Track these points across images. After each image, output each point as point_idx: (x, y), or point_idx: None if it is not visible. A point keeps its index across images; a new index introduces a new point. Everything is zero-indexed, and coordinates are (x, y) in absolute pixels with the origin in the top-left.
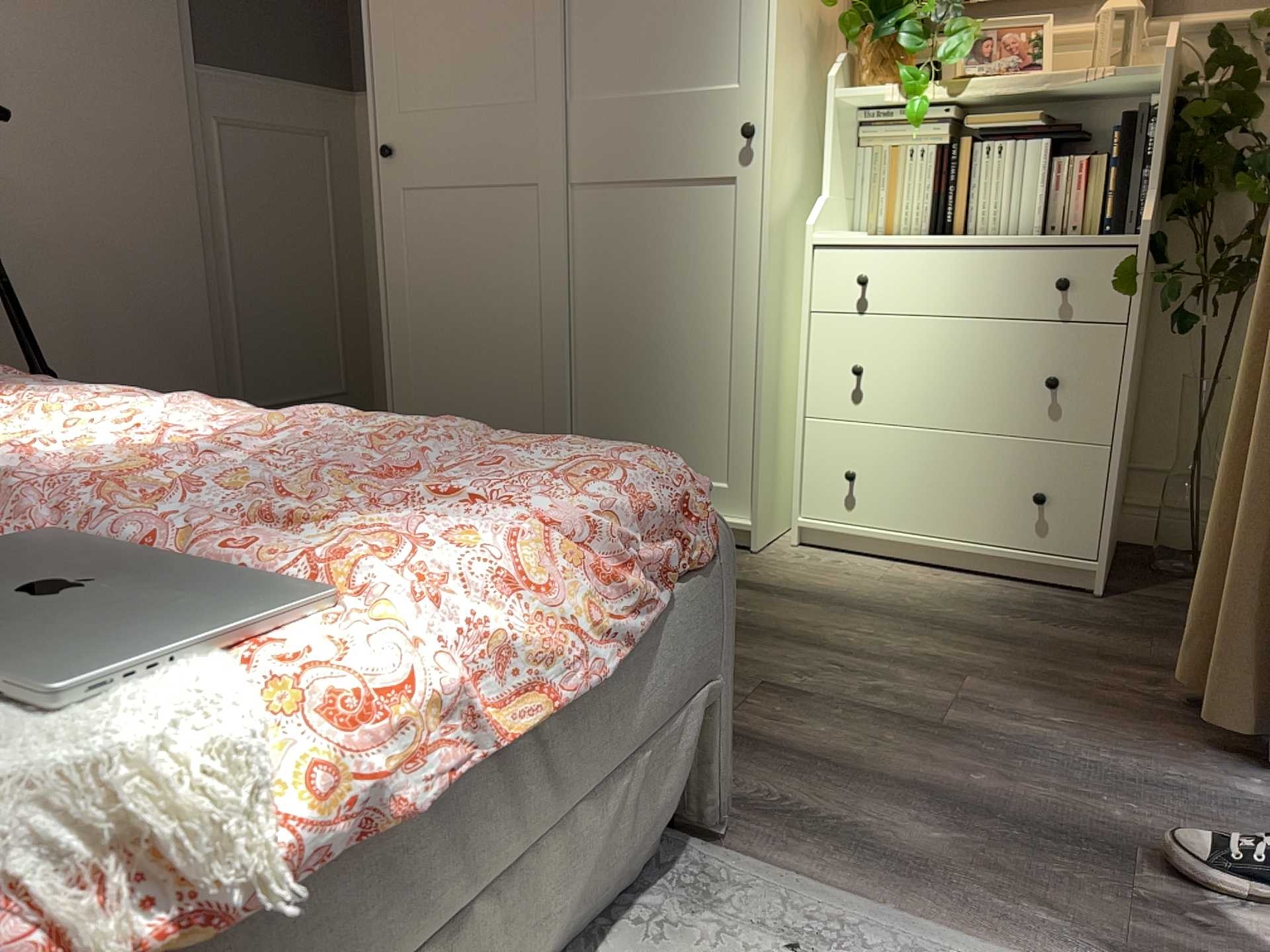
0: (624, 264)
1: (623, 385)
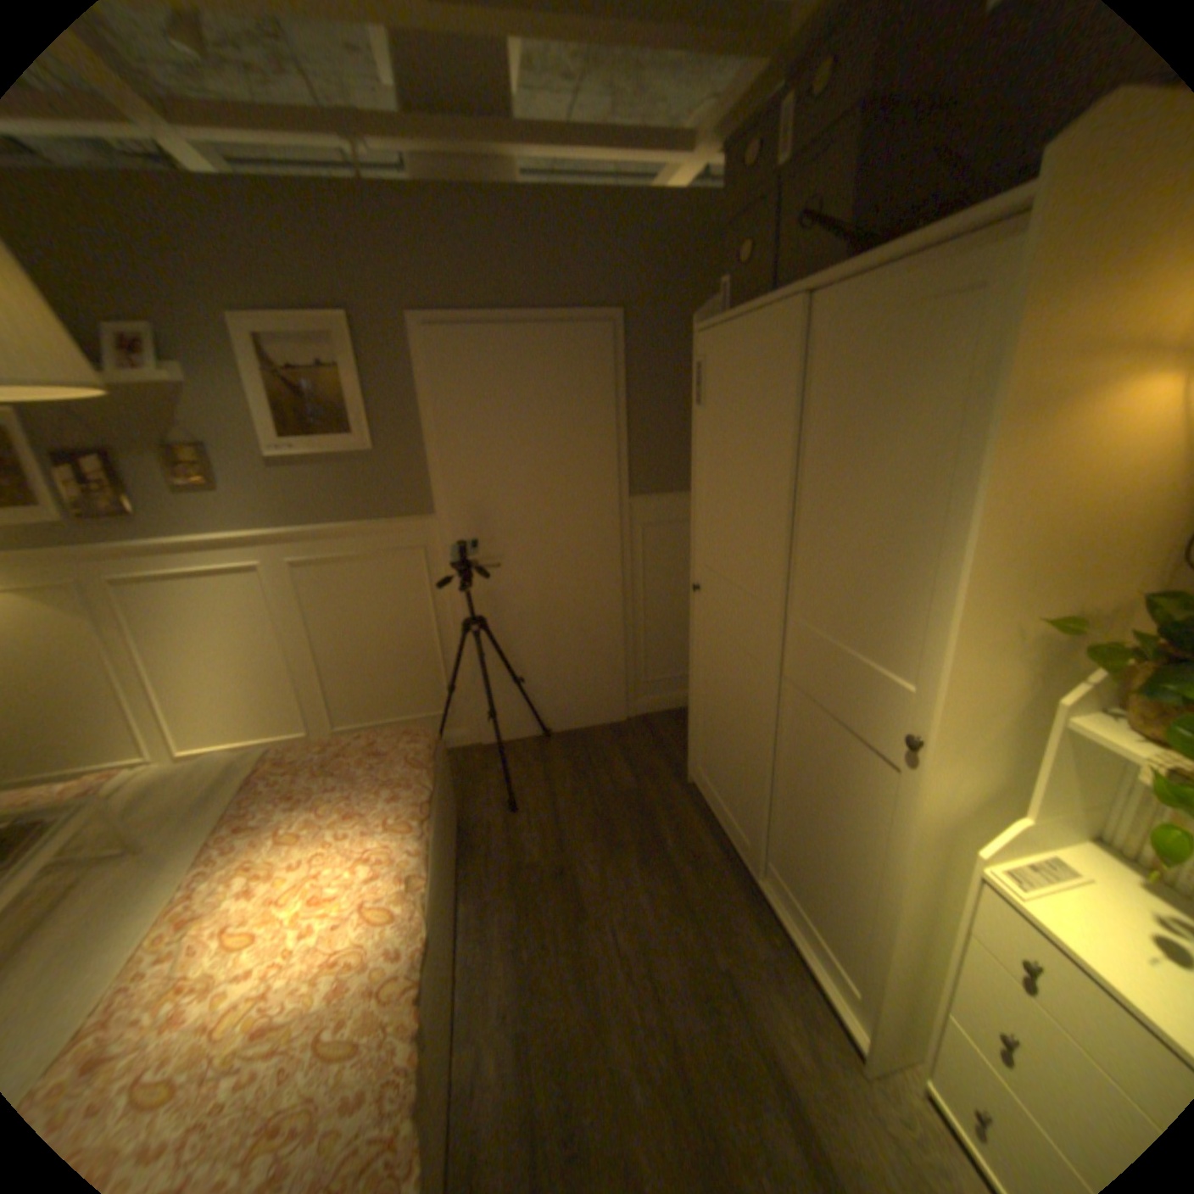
0: (810, 762)
1: (801, 844)
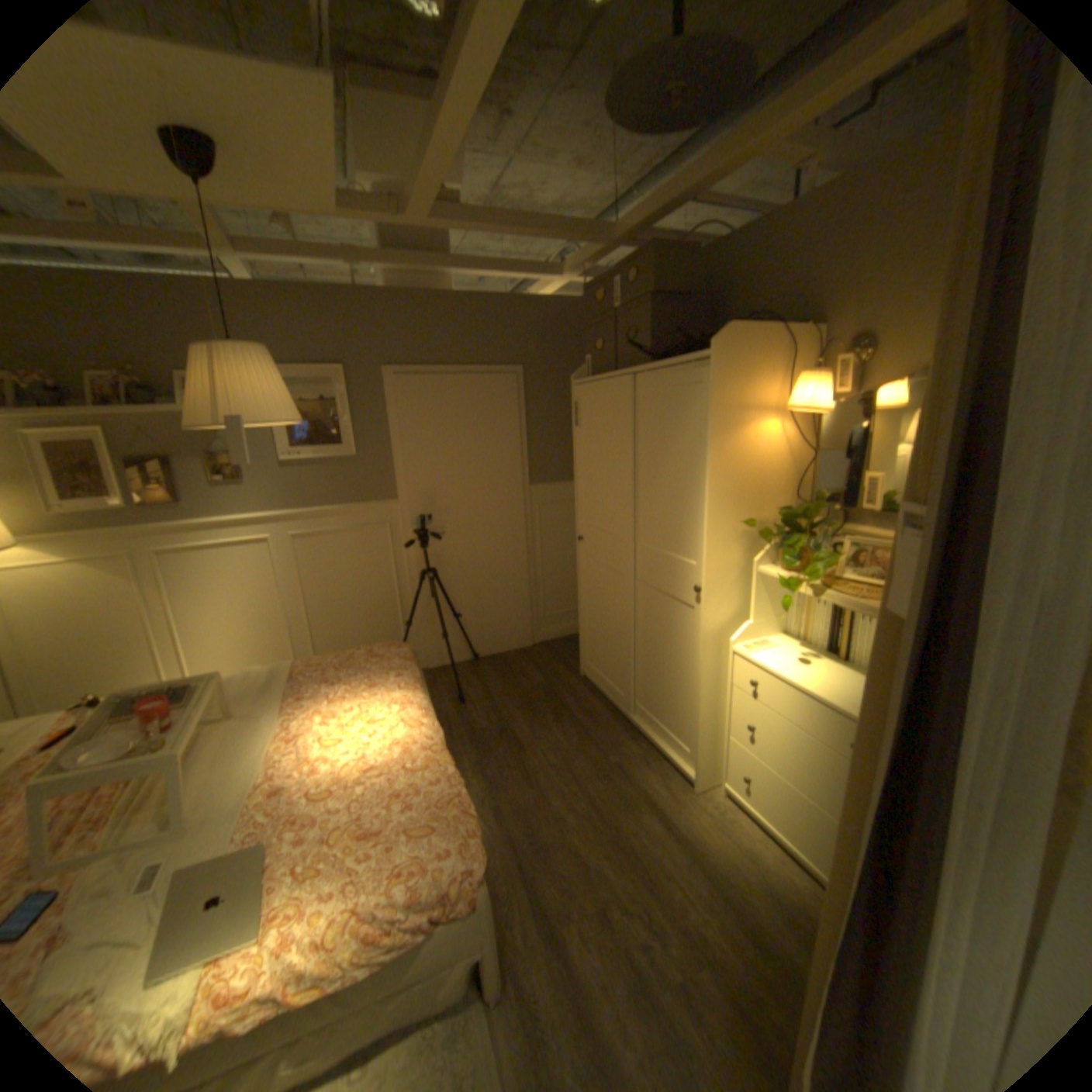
0: (654, 626)
1: (653, 680)
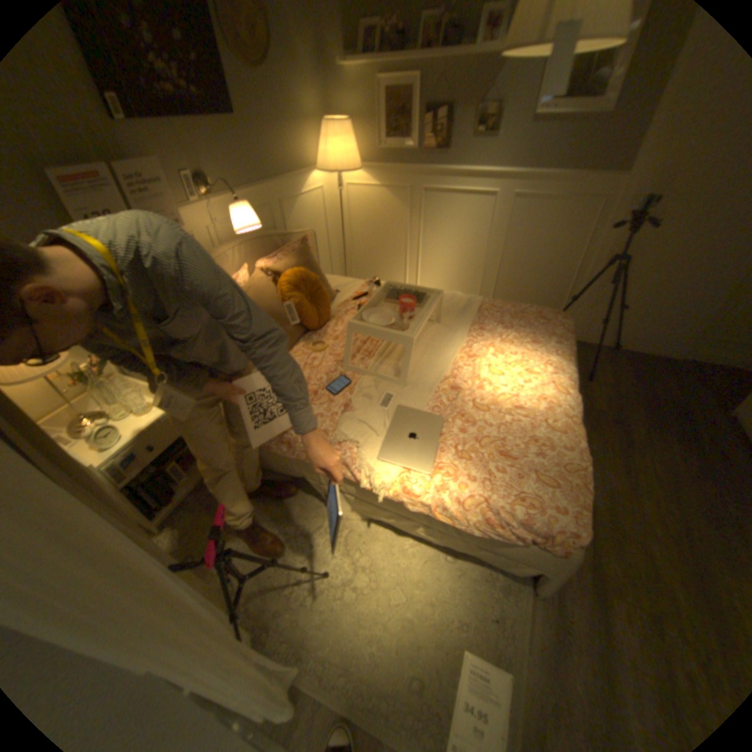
0: None
1: None
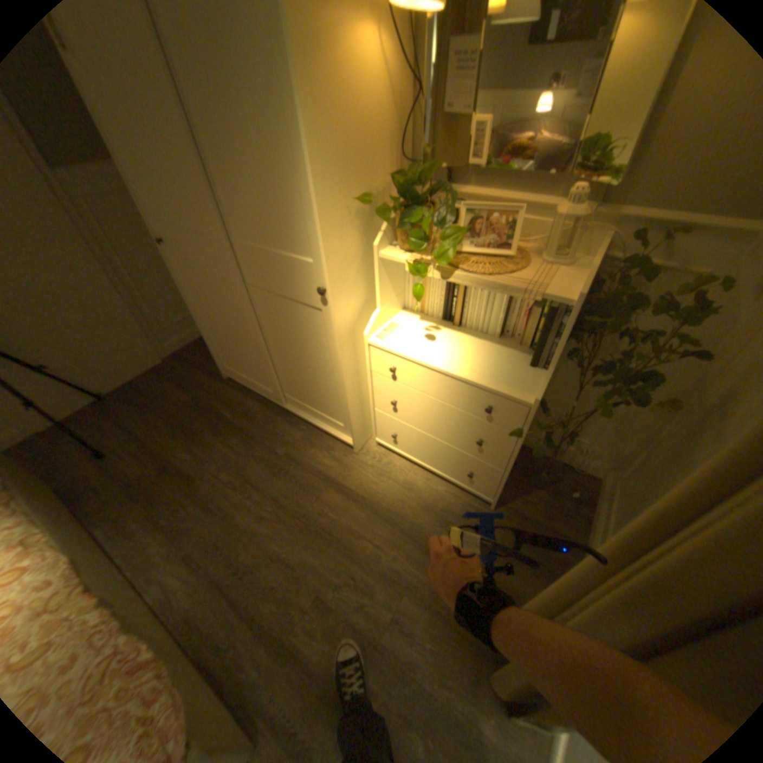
0: (282, 329)
1: (295, 376)
